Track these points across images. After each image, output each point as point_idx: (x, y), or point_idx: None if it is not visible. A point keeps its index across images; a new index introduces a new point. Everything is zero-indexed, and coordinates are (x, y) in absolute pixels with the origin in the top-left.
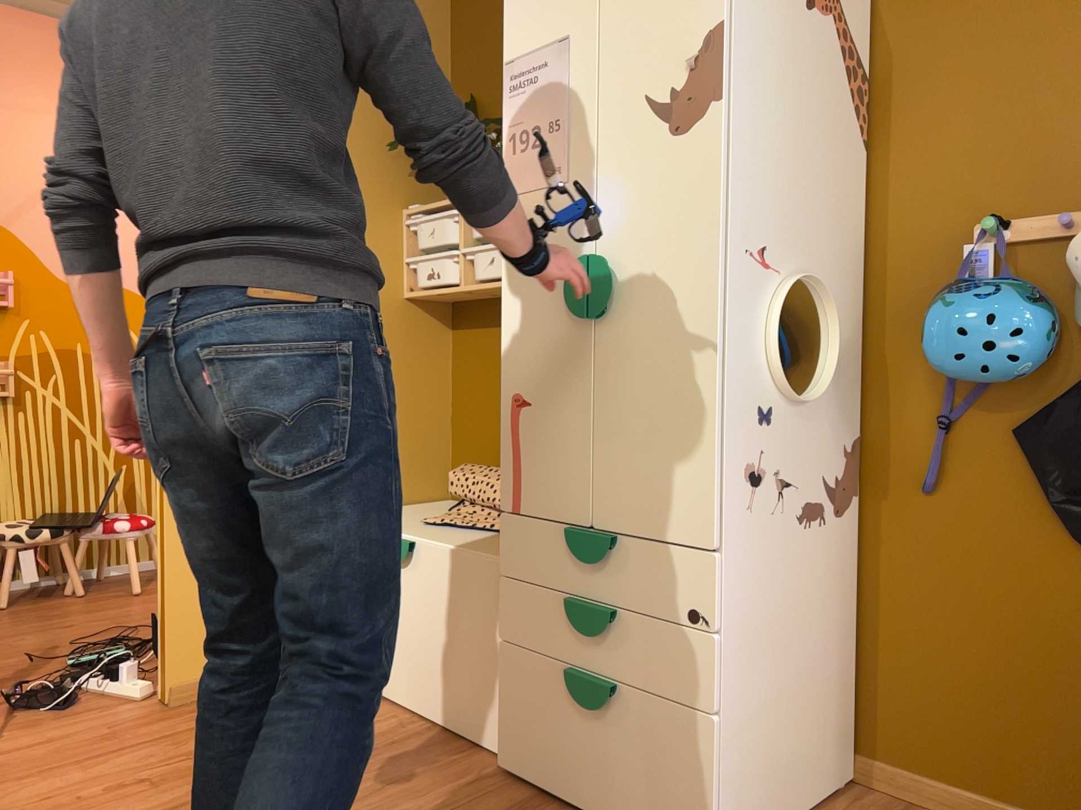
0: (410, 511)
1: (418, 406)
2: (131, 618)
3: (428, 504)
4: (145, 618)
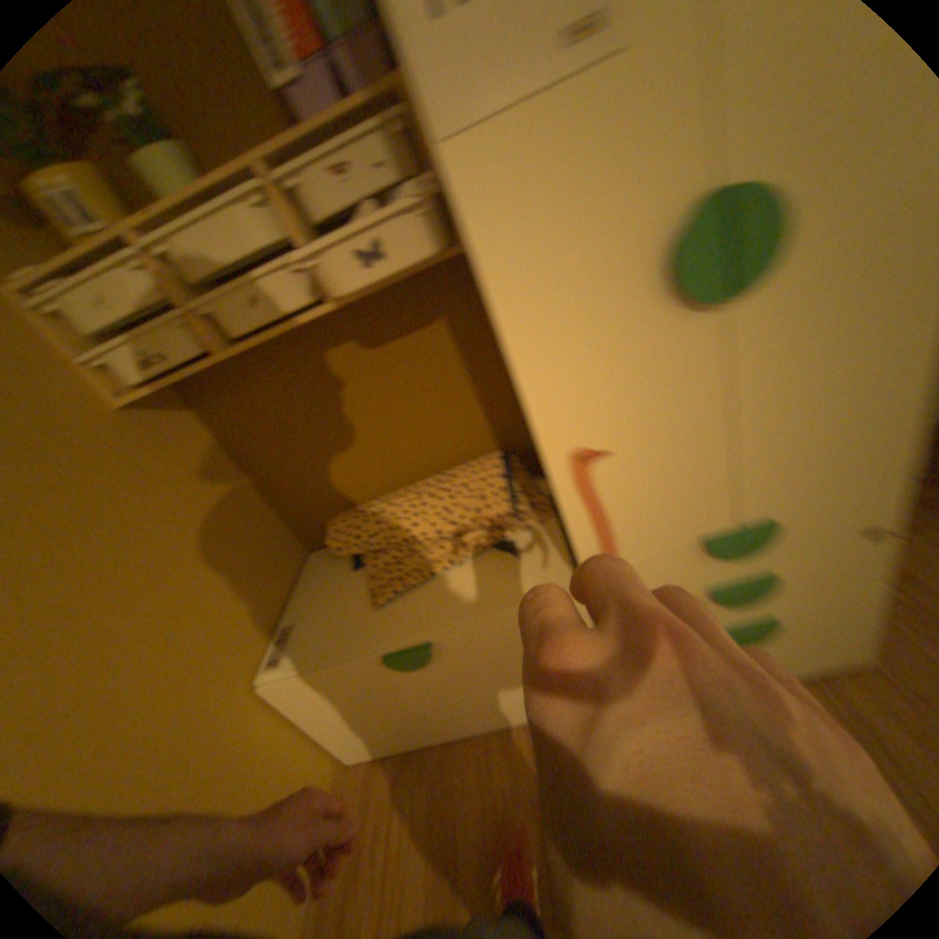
0: (319, 597)
1: (231, 506)
2: None
3: (310, 573)
4: None
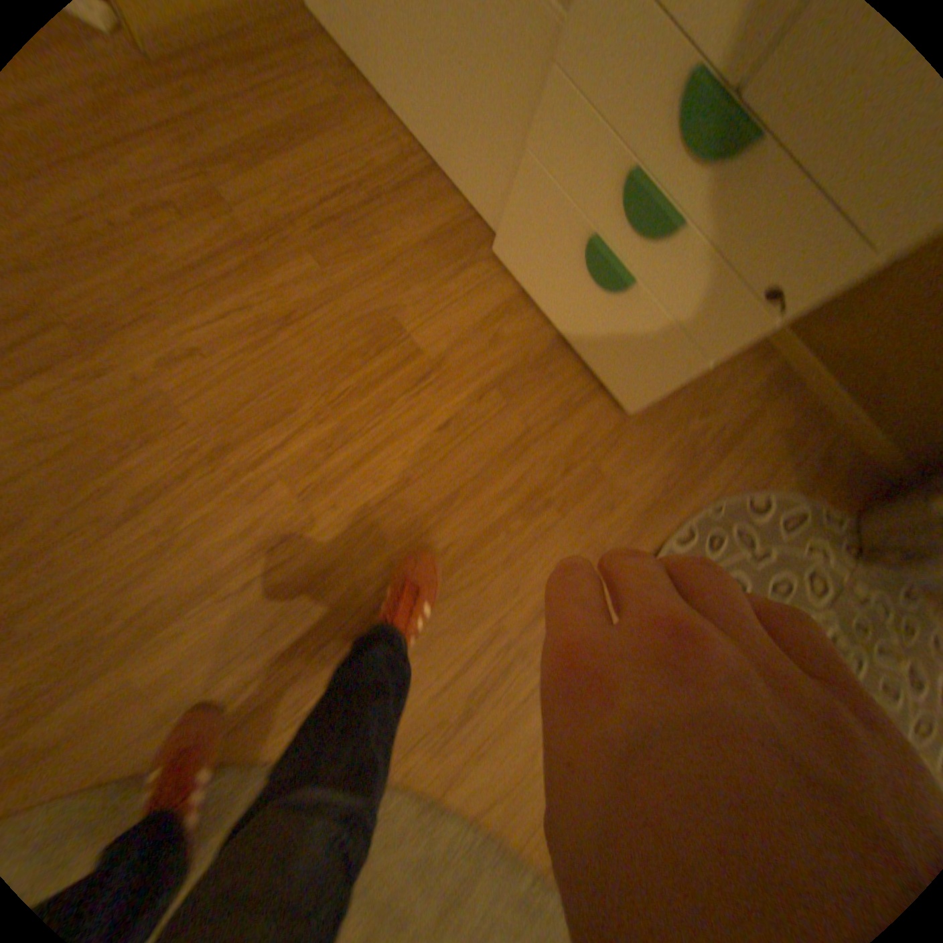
0: None
1: None
2: None
3: None
4: None
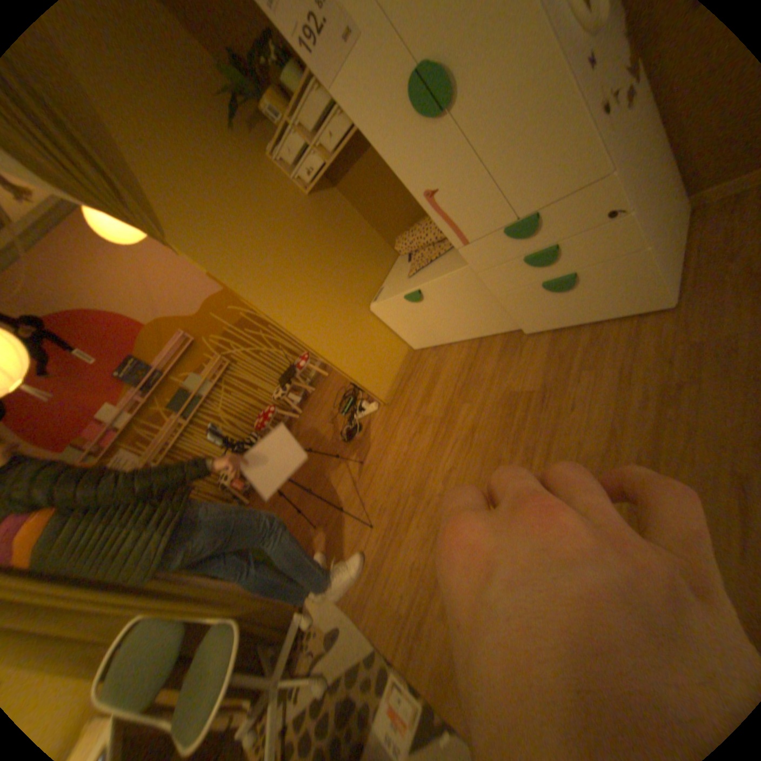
0: (395, 274)
1: (356, 232)
2: (338, 383)
3: (395, 264)
4: (341, 380)
